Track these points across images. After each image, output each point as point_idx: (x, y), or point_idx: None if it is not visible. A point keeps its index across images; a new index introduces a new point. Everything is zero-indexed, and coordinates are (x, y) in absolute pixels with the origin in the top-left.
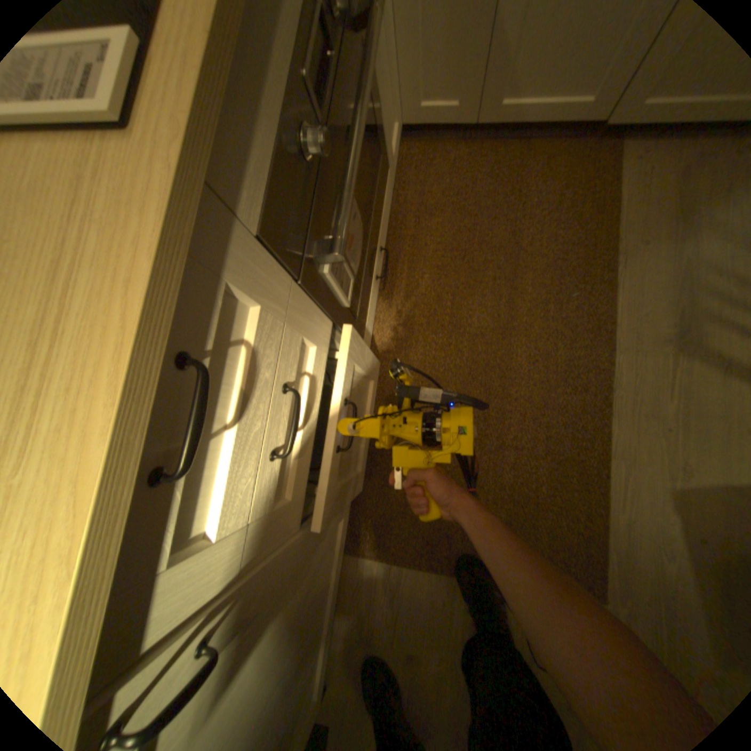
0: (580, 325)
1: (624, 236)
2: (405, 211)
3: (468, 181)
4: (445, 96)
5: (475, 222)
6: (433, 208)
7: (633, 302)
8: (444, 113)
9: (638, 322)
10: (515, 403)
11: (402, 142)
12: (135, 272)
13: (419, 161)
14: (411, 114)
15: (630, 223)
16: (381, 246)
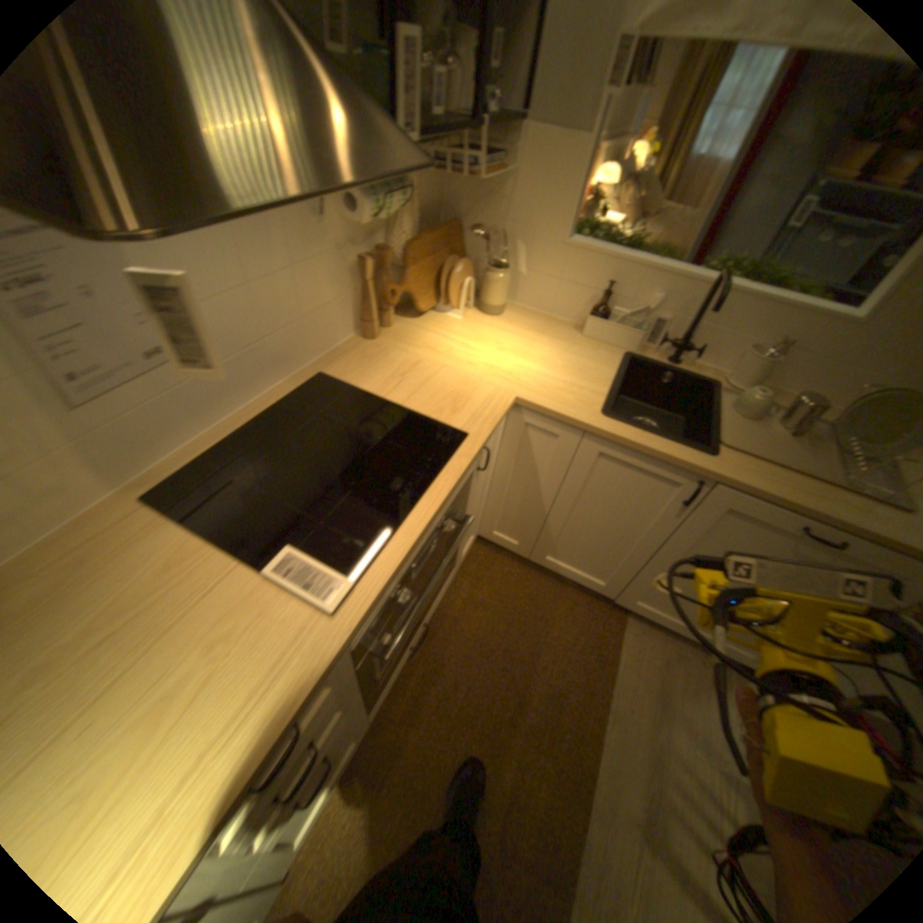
0: (567, 772)
1: (617, 697)
2: (458, 594)
3: (512, 593)
4: (511, 536)
5: (507, 630)
6: (479, 603)
7: (614, 767)
8: (508, 543)
9: (615, 791)
10: (488, 838)
11: (476, 541)
12: (308, 686)
13: (482, 561)
14: (486, 533)
15: (623, 688)
16: (427, 619)
